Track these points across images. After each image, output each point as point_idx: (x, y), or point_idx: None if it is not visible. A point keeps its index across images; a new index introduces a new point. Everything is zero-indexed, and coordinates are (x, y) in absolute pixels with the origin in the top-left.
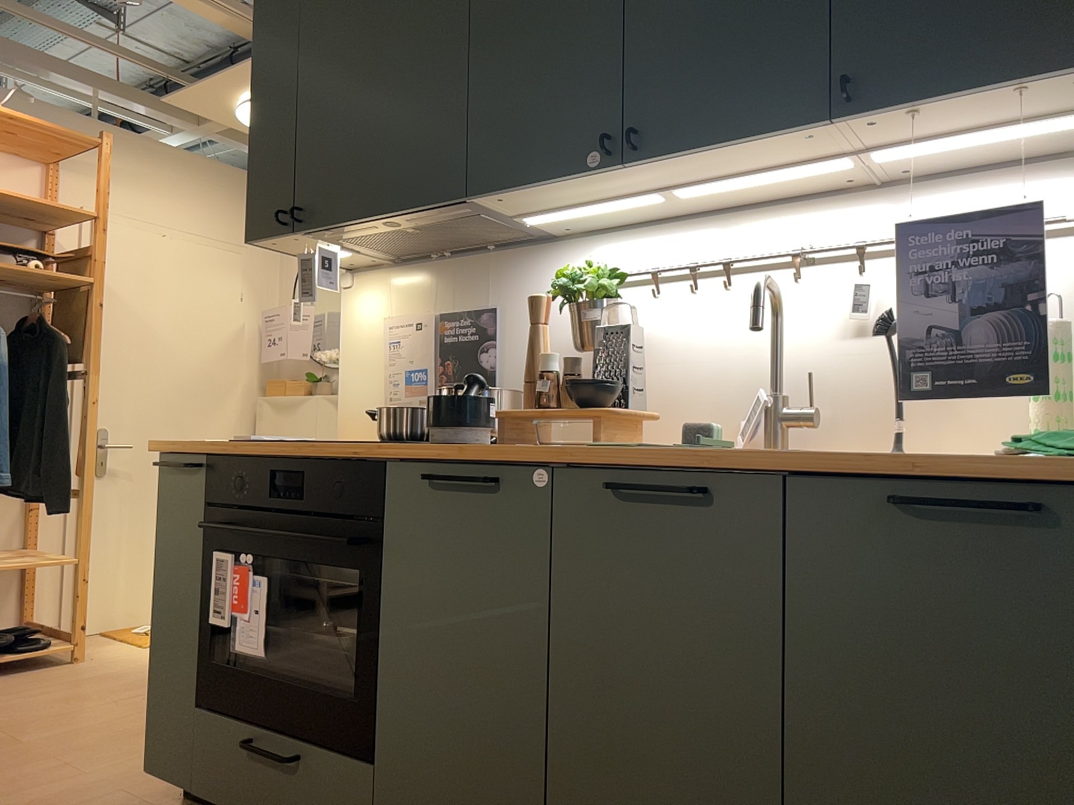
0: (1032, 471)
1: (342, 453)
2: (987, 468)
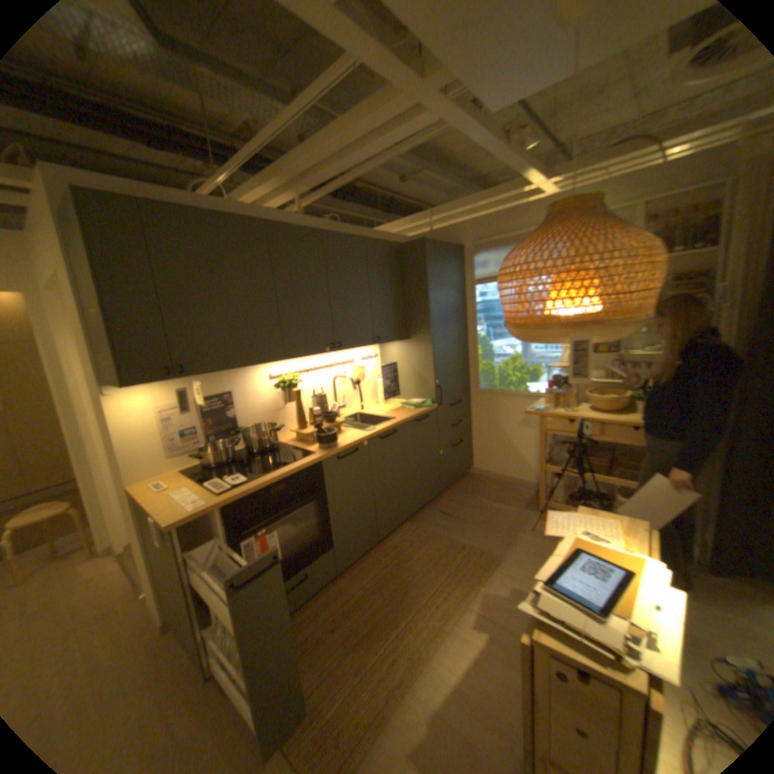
0: (424, 411)
1: (301, 466)
2: (420, 412)
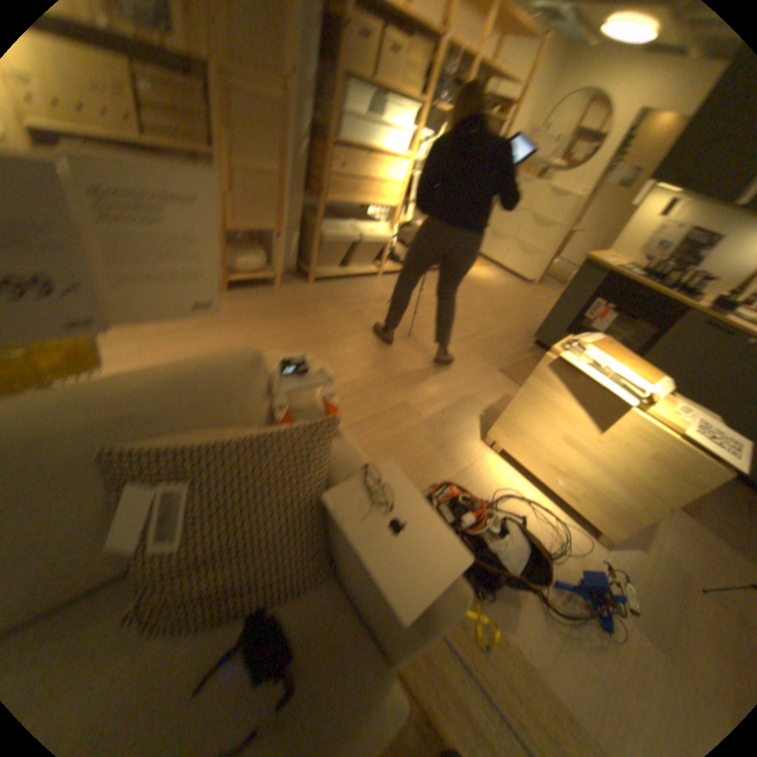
0: None
1: (673, 297)
2: None
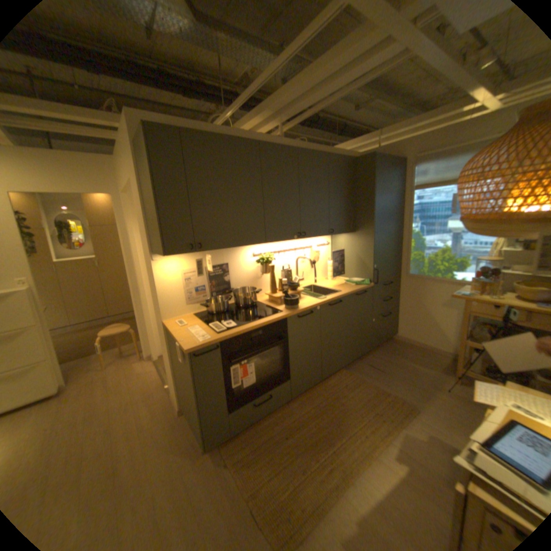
0: (363, 287)
1: (272, 320)
2: (360, 288)
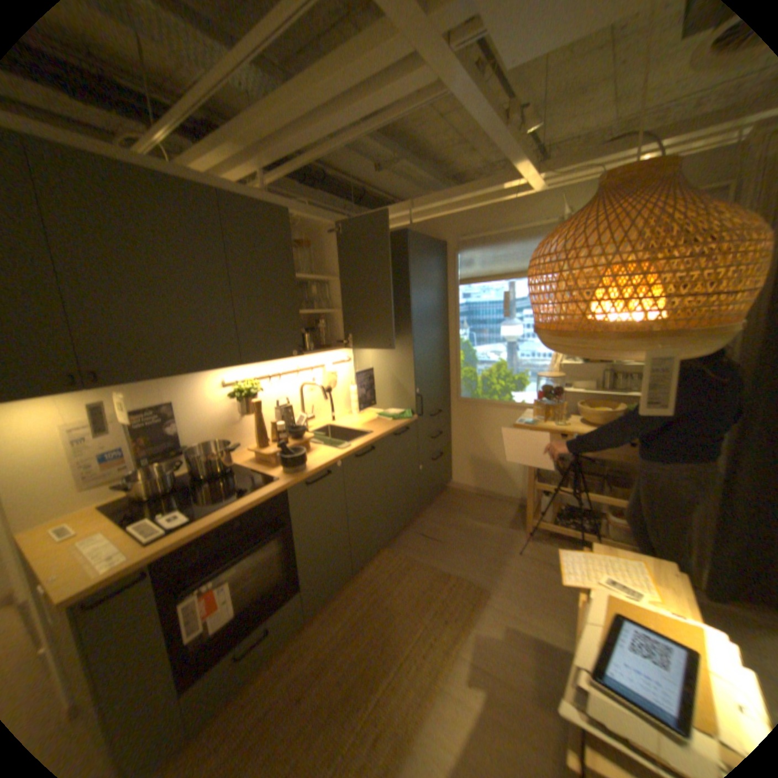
0: (403, 423)
1: (260, 498)
2: (399, 424)
